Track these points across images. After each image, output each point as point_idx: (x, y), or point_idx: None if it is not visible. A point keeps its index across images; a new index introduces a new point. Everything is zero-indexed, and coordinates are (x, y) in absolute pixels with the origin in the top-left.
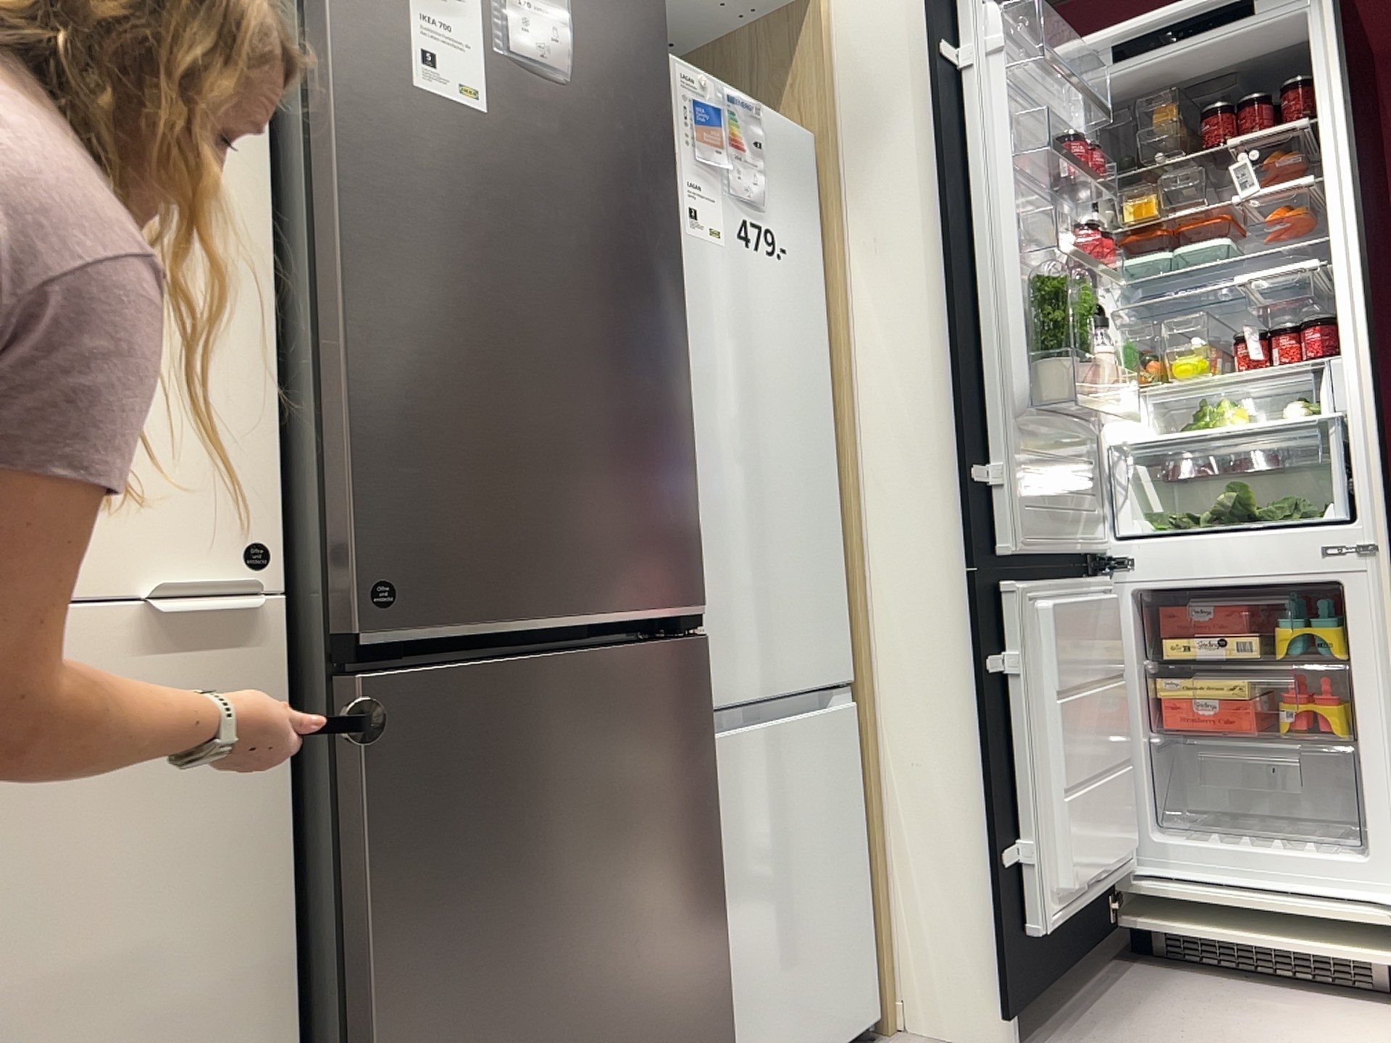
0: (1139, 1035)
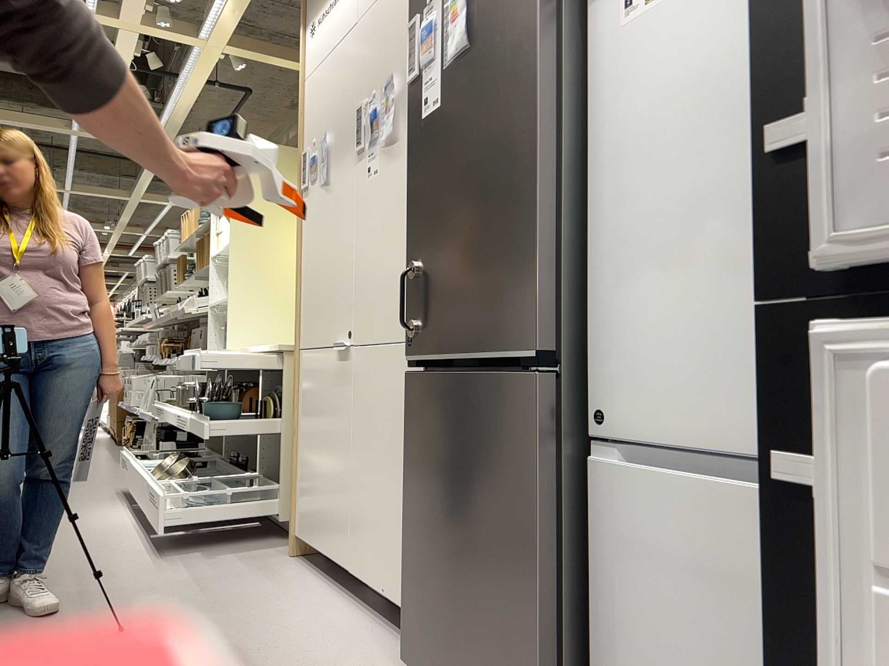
0: None
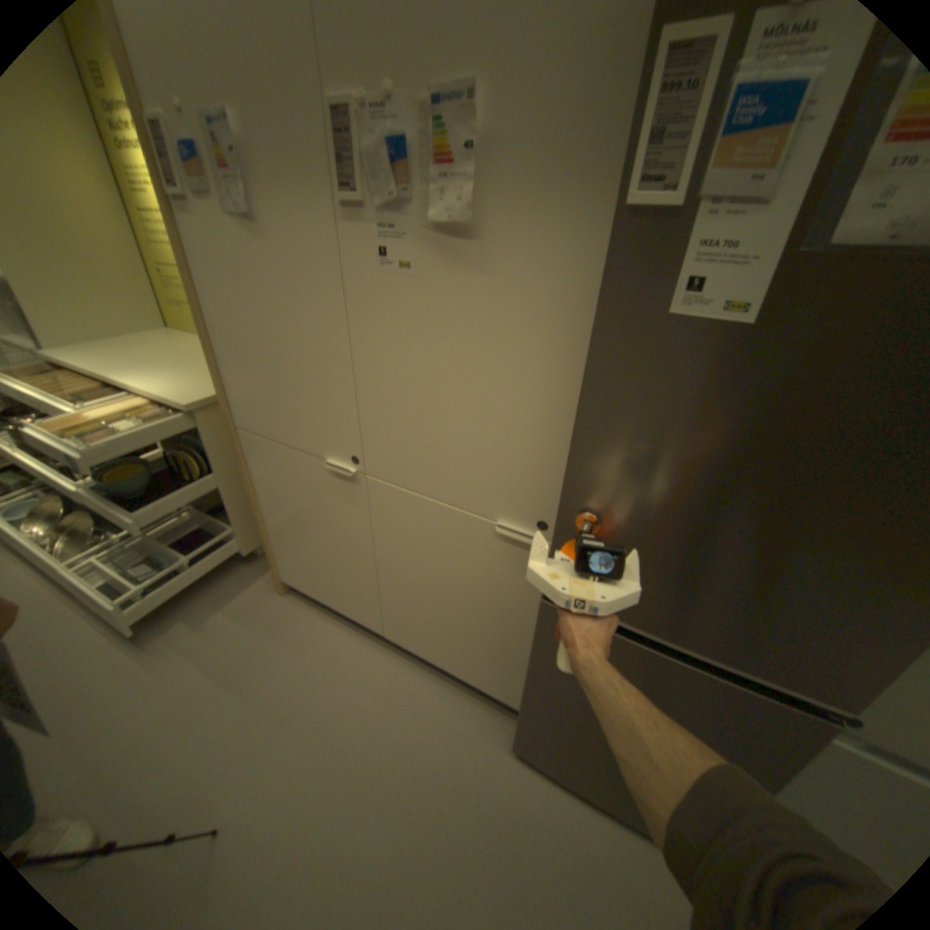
0: None
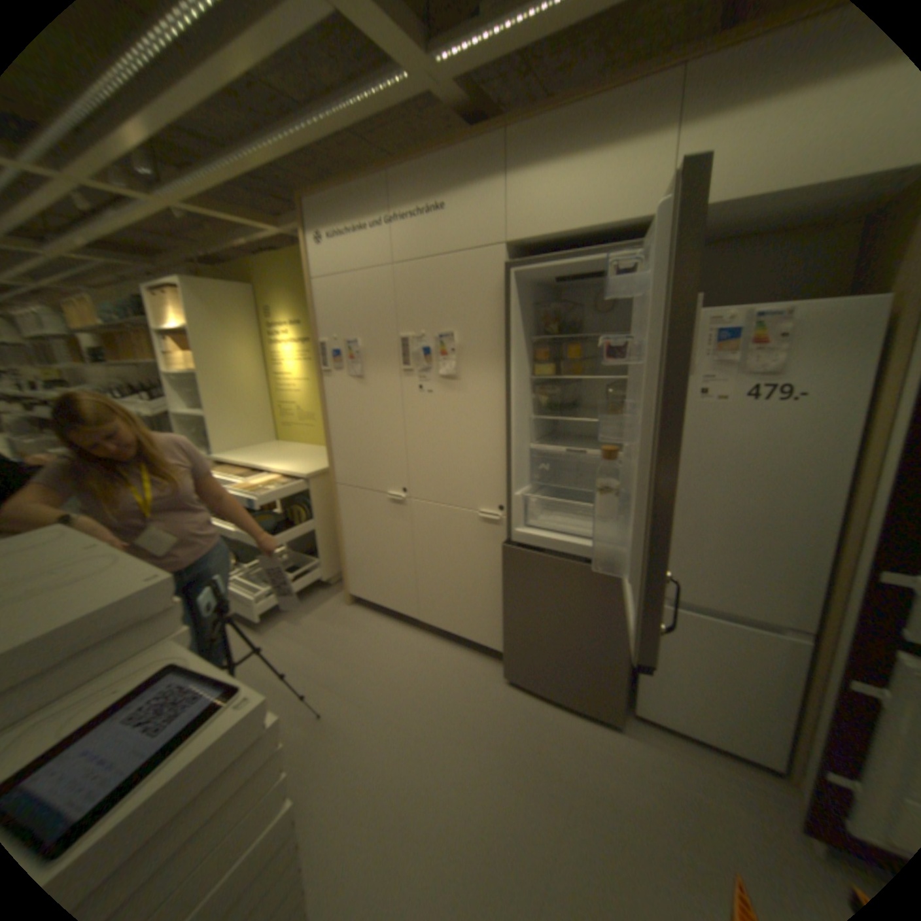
0: None
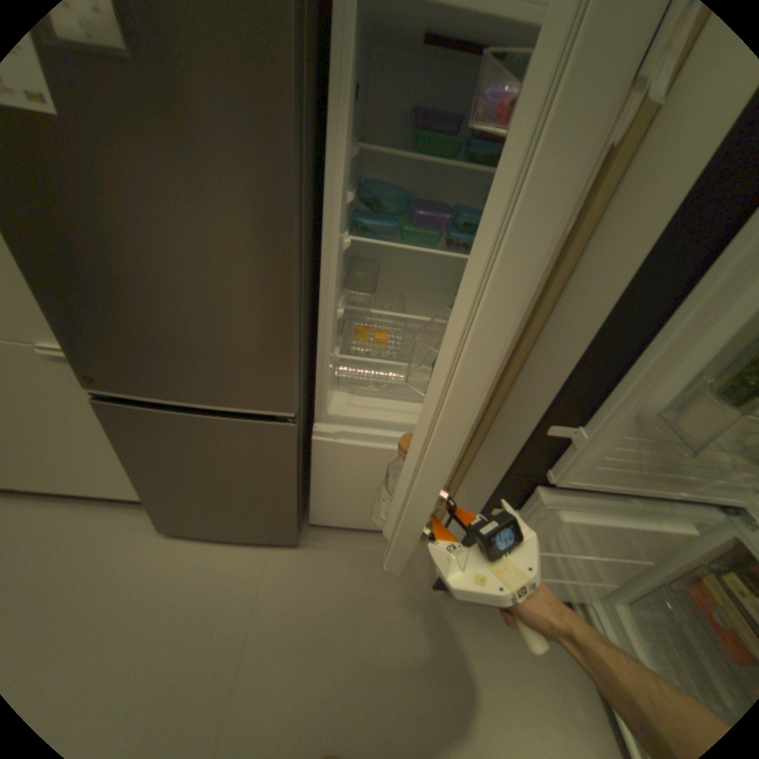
0: (491, 640)
